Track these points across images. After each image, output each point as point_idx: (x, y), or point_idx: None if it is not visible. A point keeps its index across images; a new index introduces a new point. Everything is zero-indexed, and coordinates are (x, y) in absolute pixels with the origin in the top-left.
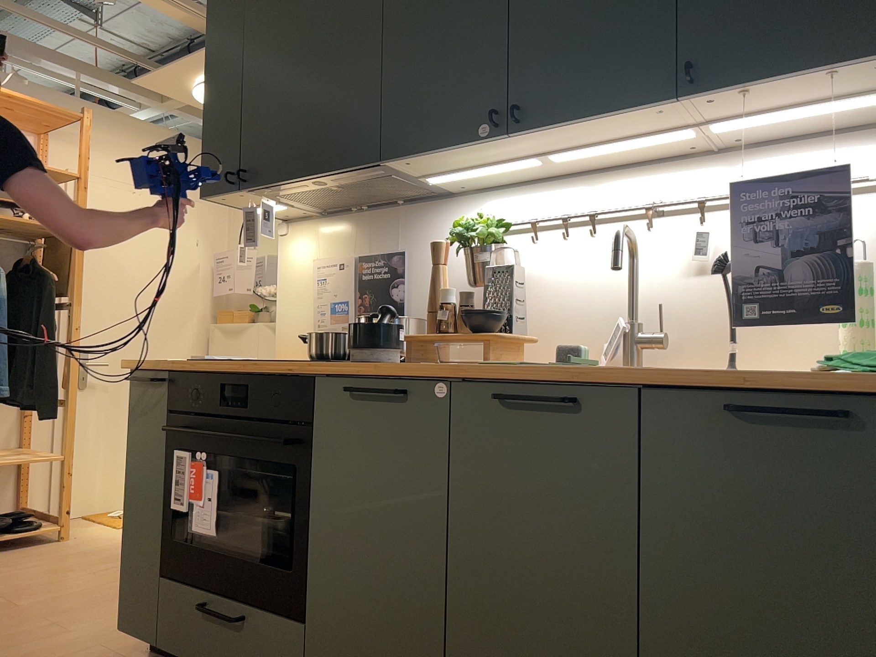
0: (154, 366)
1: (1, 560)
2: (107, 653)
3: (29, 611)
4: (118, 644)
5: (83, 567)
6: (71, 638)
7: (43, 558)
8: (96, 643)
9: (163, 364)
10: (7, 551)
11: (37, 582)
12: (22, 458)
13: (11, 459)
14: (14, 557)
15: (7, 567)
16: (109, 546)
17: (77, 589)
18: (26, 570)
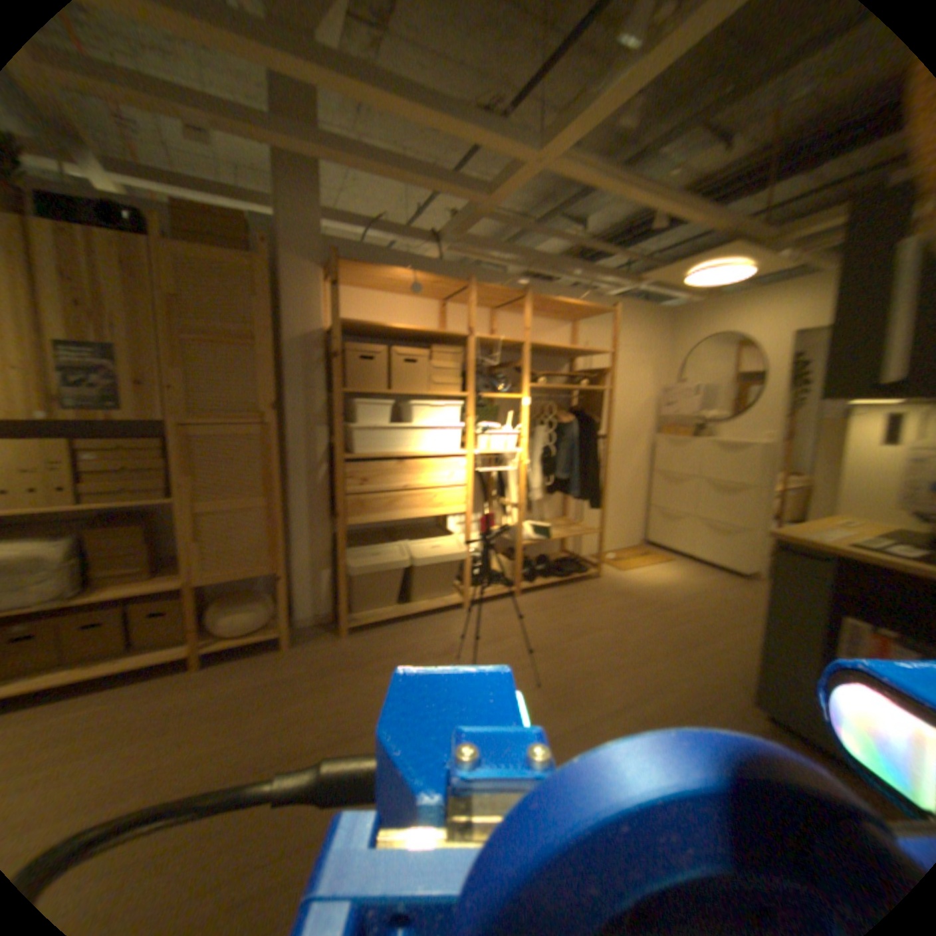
0: (816, 548)
1: (577, 591)
2: (732, 711)
3: (639, 649)
4: (731, 702)
5: (632, 608)
6: (691, 686)
7: (601, 595)
8: (715, 697)
9: (832, 551)
10: (573, 582)
11: (617, 618)
12: (578, 530)
13: (573, 531)
14: (583, 590)
15: (587, 599)
16: (629, 588)
17: (649, 632)
18: (601, 605)
